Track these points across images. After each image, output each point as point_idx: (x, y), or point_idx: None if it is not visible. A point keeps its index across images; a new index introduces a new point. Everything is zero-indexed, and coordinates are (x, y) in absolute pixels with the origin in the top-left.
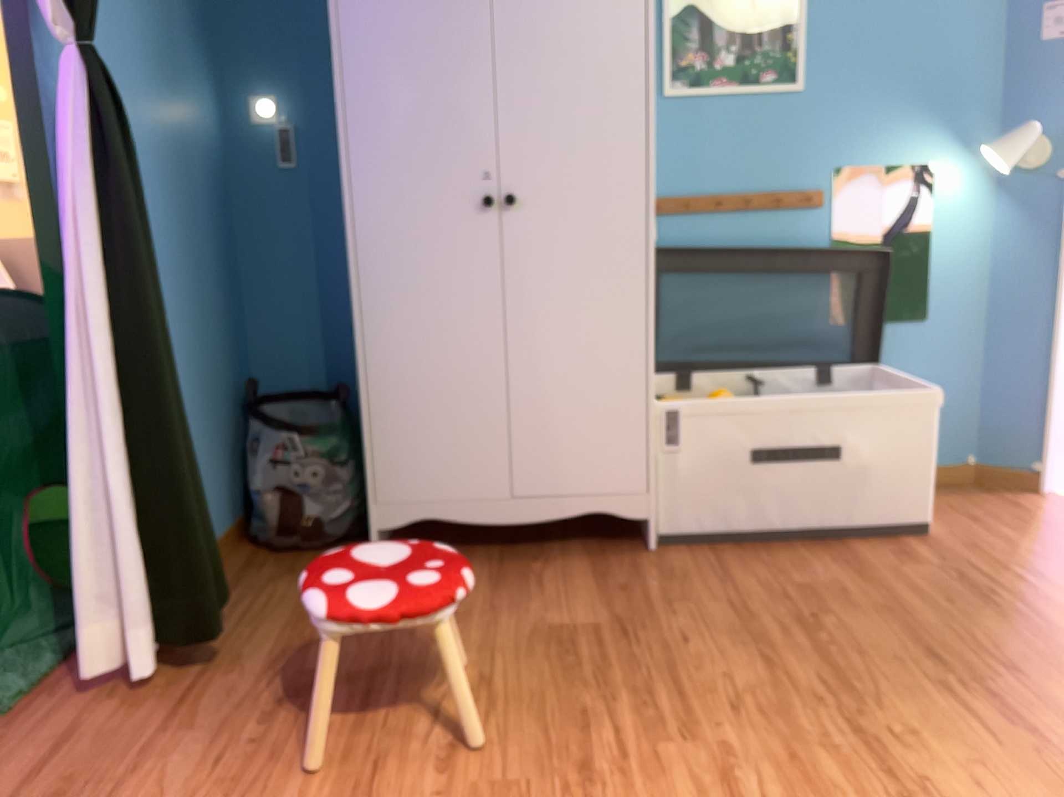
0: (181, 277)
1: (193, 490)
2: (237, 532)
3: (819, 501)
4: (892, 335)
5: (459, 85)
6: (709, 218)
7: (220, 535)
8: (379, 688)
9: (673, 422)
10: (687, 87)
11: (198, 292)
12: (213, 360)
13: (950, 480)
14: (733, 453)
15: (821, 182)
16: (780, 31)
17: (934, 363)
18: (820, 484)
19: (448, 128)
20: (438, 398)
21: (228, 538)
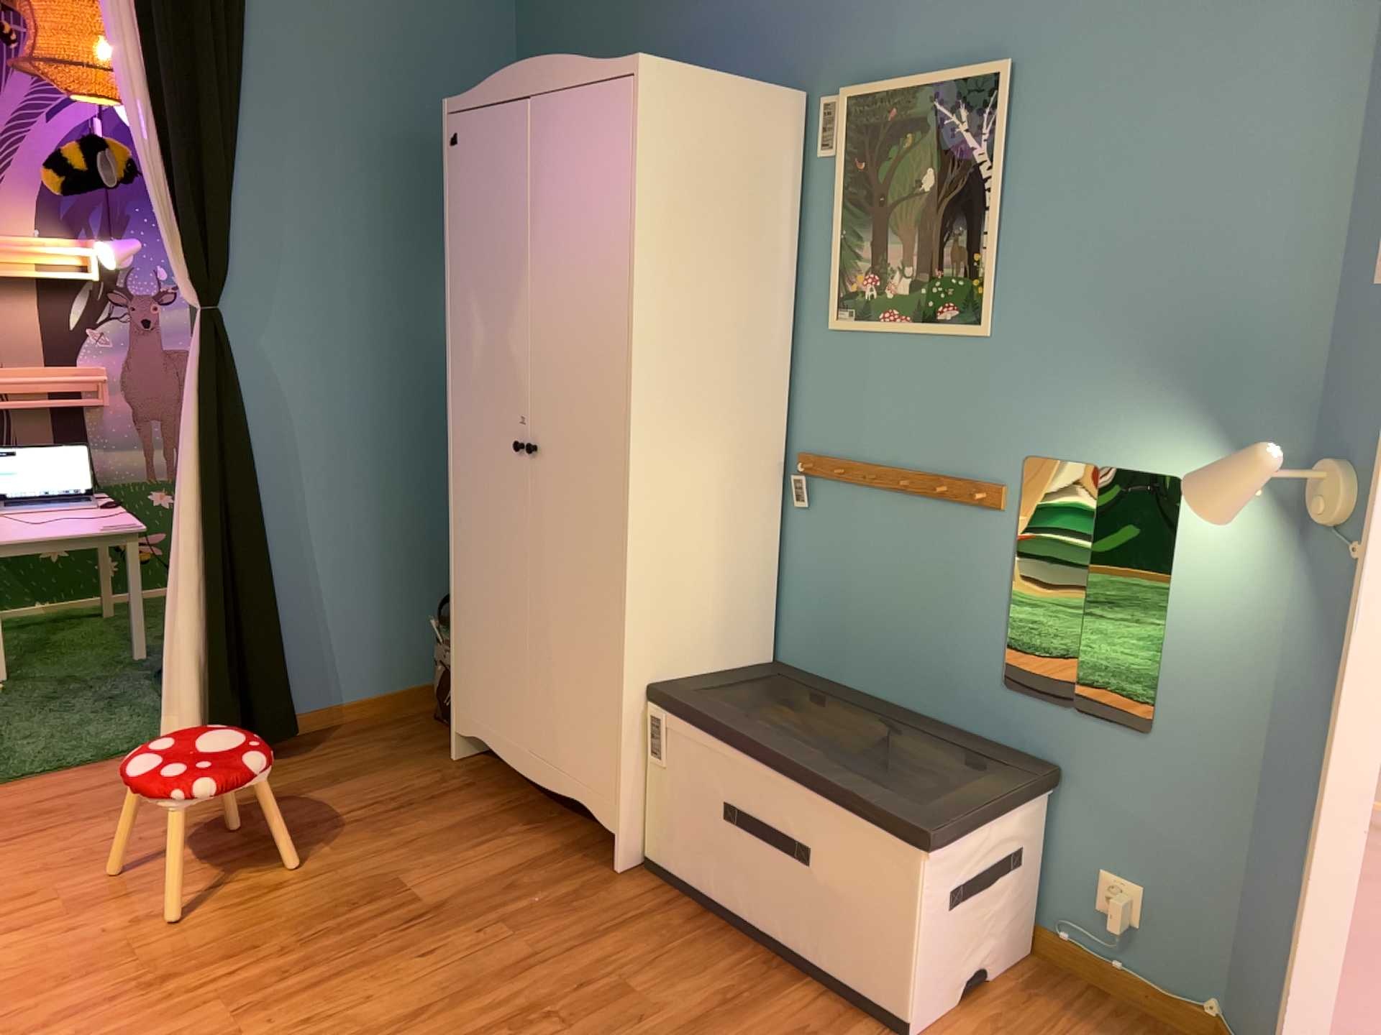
0: (383, 463)
1: (258, 646)
2: (430, 693)
3: (789, 915)
4: (1092, 735)
5: (510, 327)
6: (867, 493)
7: (399, 690)
8: (236, 857)
9: (655, 736)
10: (853, 318)
11: (414, 476)
12: (426, 536)
13: (1163, 1013)
14: (710, 803)
15: (1005, 471)
16: (963, 250)
17: (1156, 808)
18: (791, 893)
19: (503, 367)
20: (489, 627)
21: (410, 695)
